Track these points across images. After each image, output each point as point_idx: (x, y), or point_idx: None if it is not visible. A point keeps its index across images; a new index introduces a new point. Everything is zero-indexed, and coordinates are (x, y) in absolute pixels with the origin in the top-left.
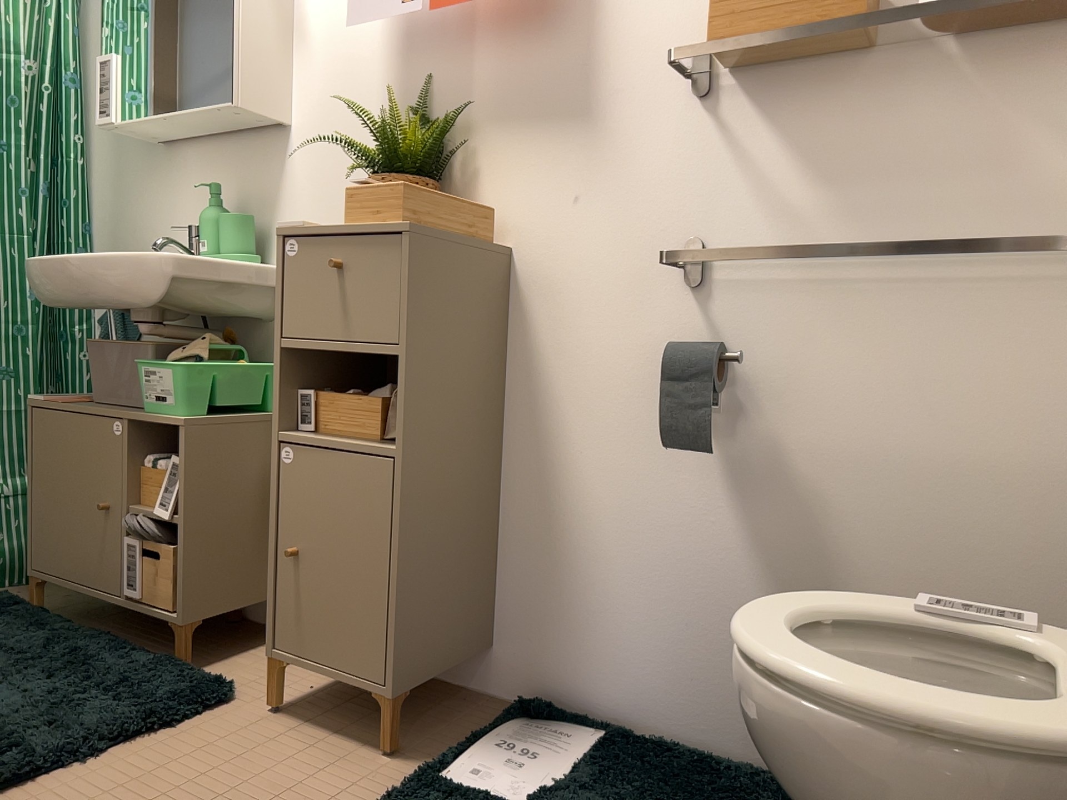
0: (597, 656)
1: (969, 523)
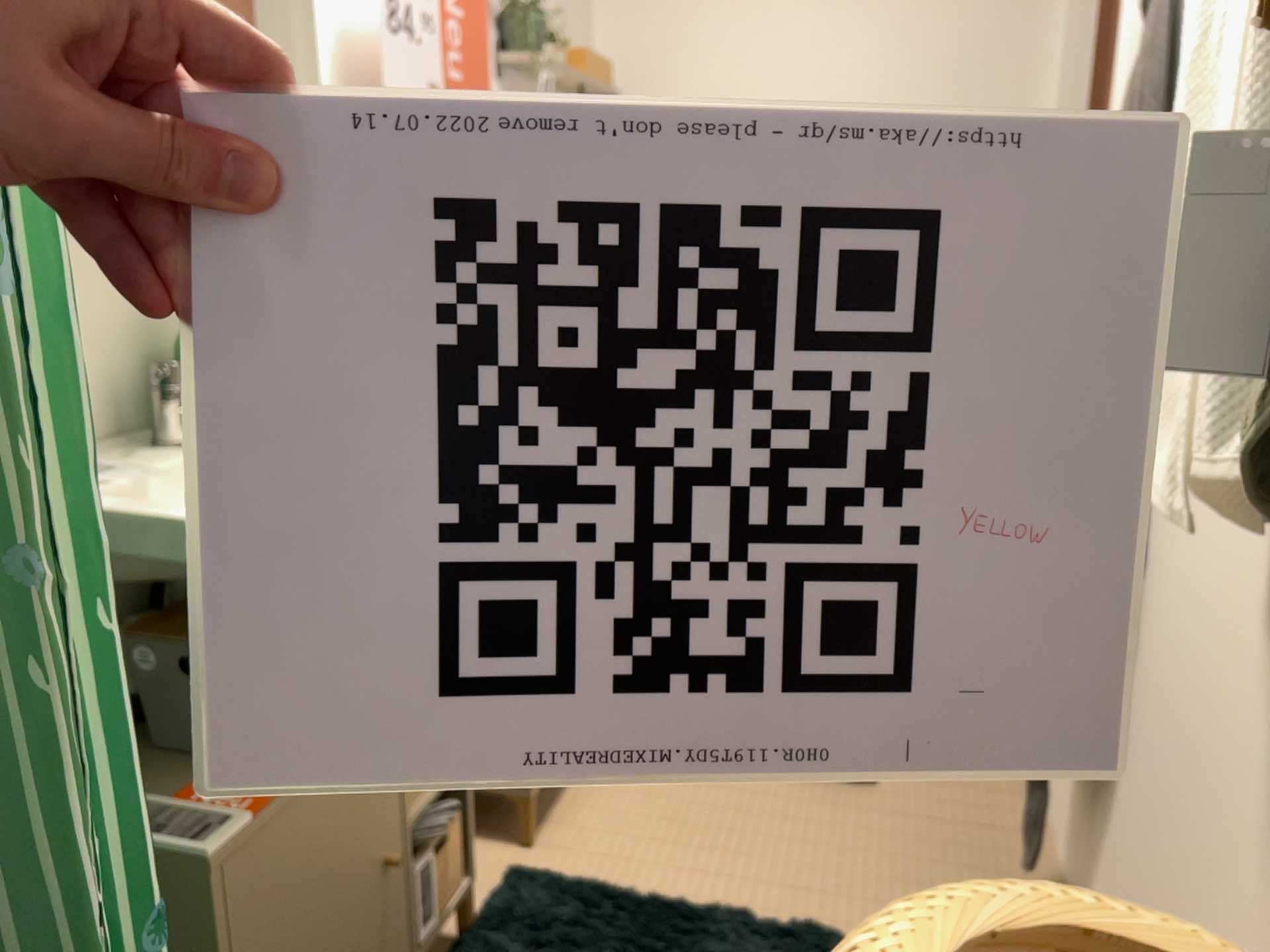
0: None
1: None
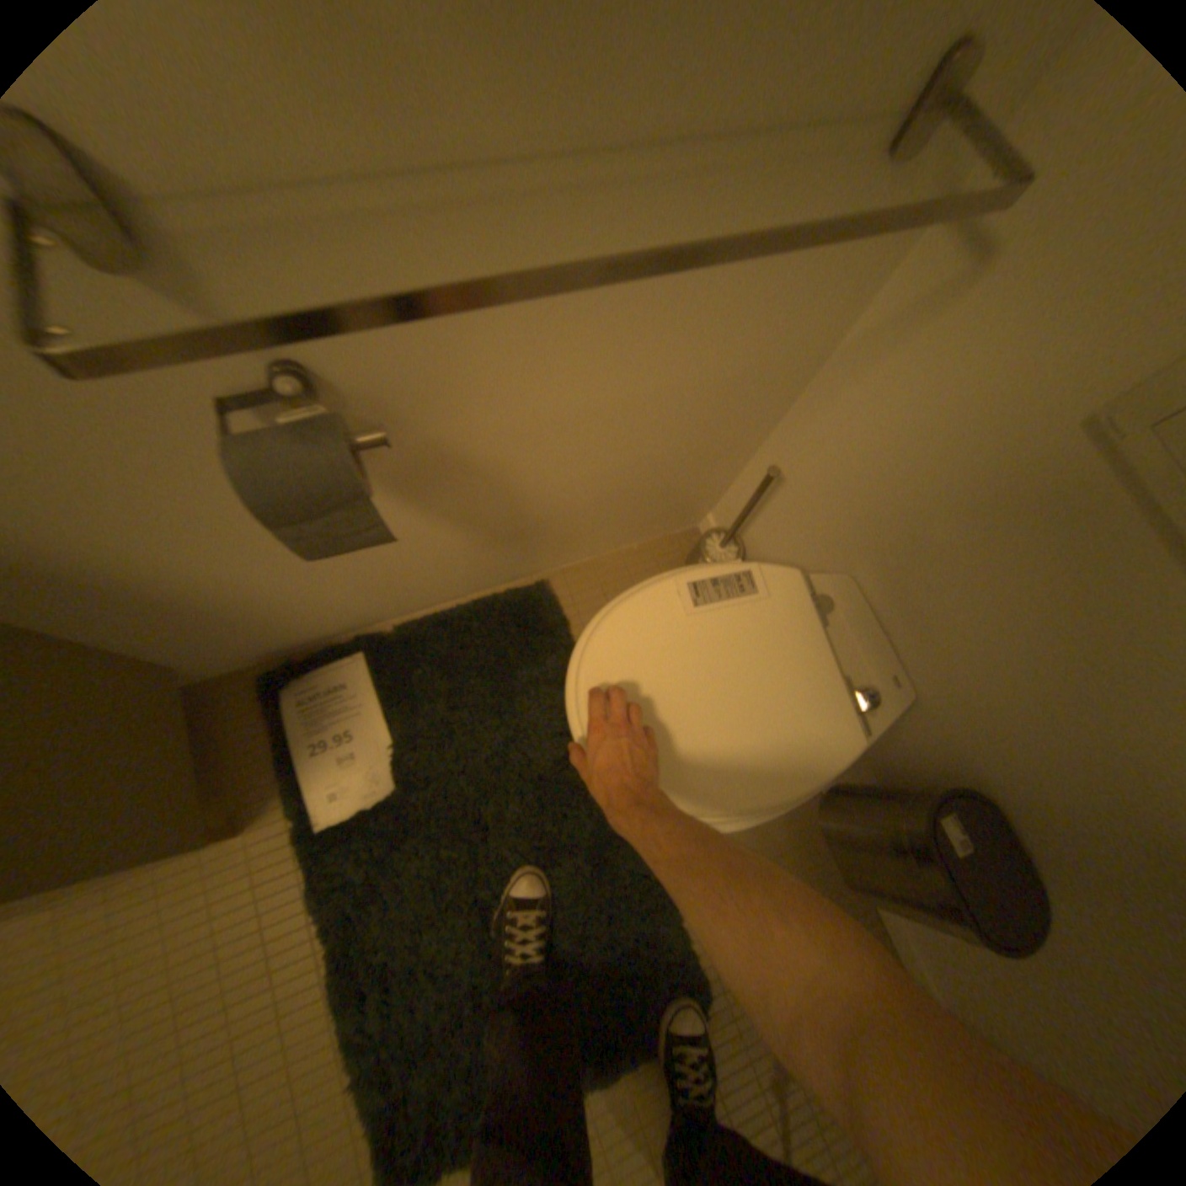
0: (307, 620)
1: (640, 430)
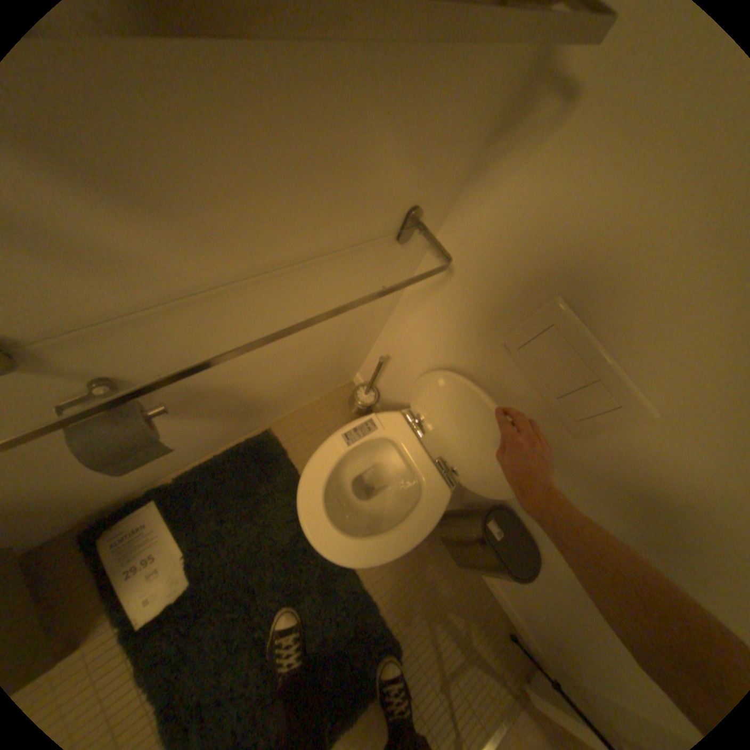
0: (110, 491)
1: (308, 352)
